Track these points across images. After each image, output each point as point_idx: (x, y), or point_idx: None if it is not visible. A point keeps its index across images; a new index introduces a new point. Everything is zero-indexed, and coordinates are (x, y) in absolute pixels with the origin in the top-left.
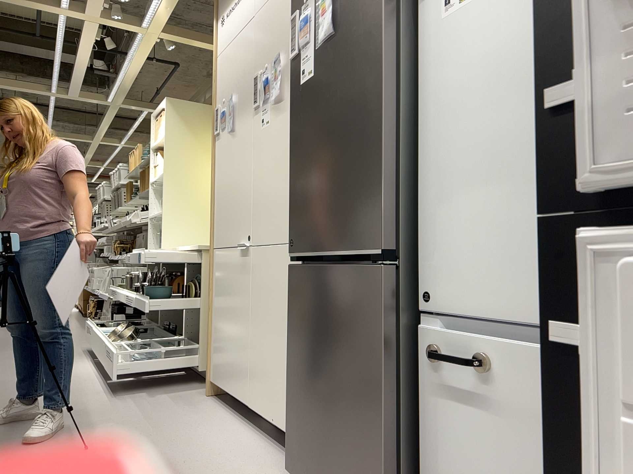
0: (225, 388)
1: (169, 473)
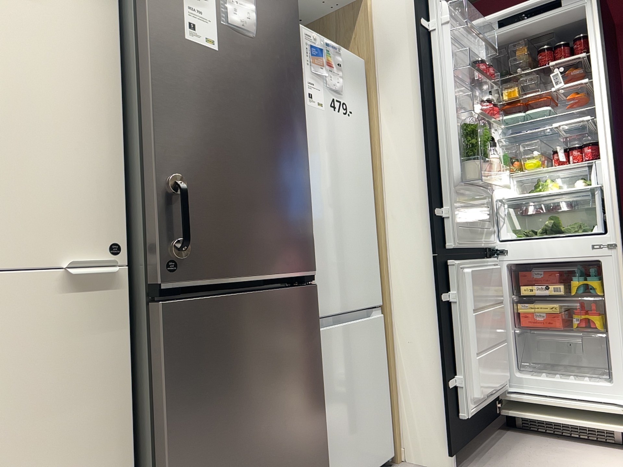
0: None
1: None
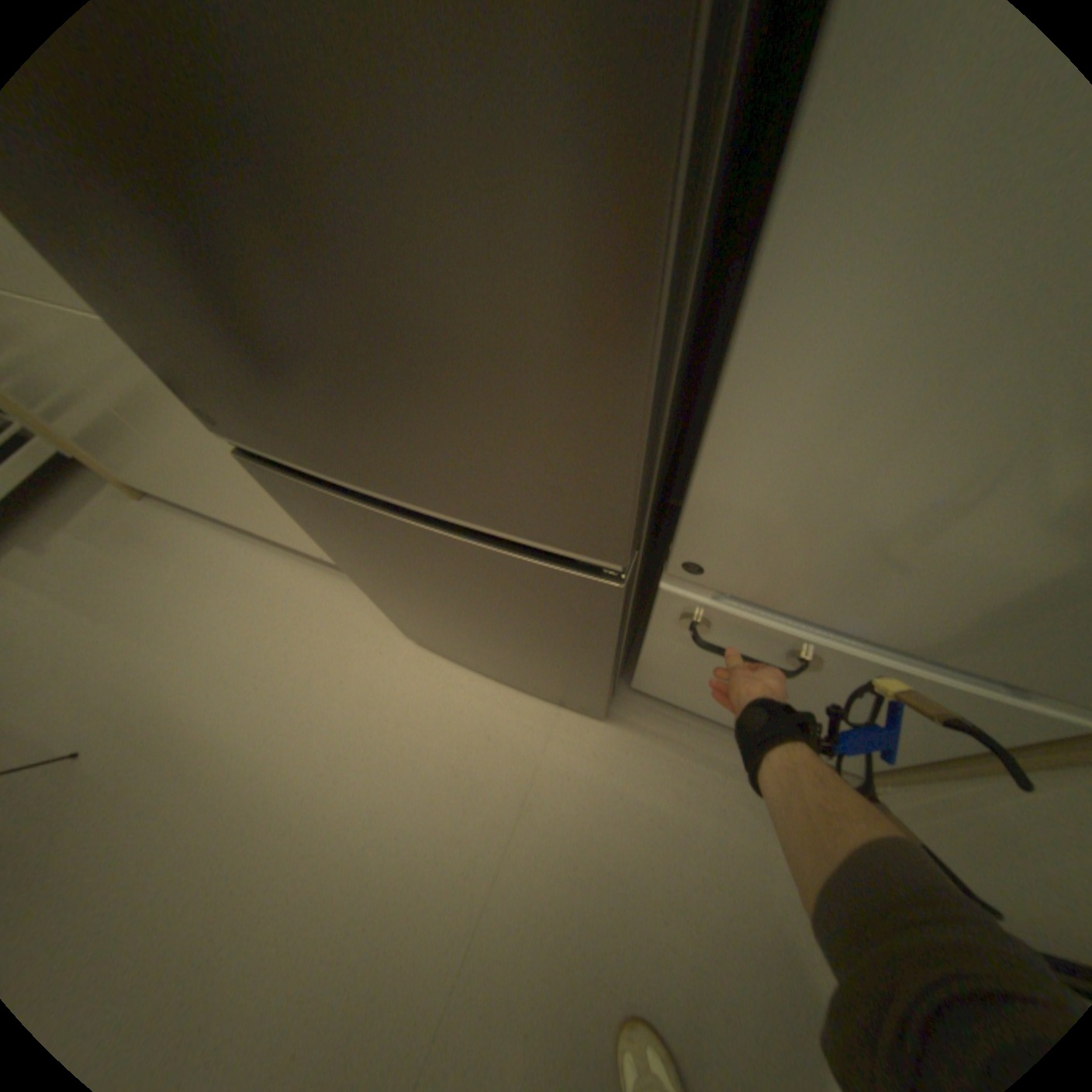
0: (169, 498)
1: (248, 717)
